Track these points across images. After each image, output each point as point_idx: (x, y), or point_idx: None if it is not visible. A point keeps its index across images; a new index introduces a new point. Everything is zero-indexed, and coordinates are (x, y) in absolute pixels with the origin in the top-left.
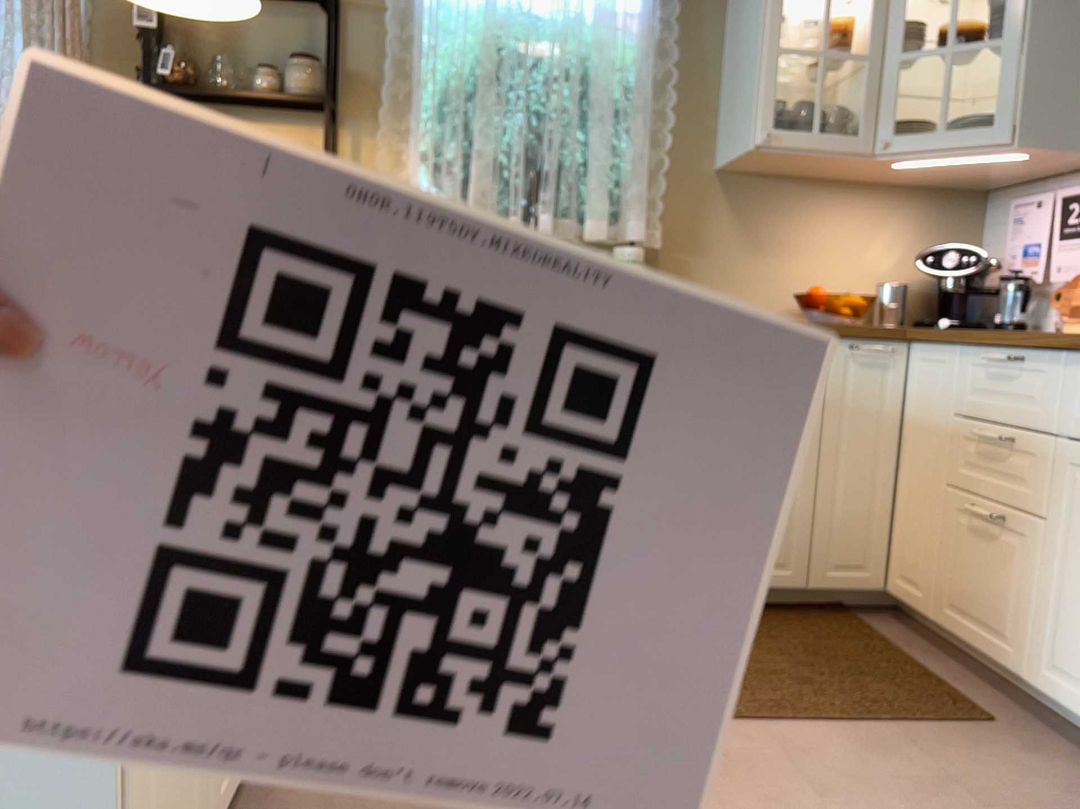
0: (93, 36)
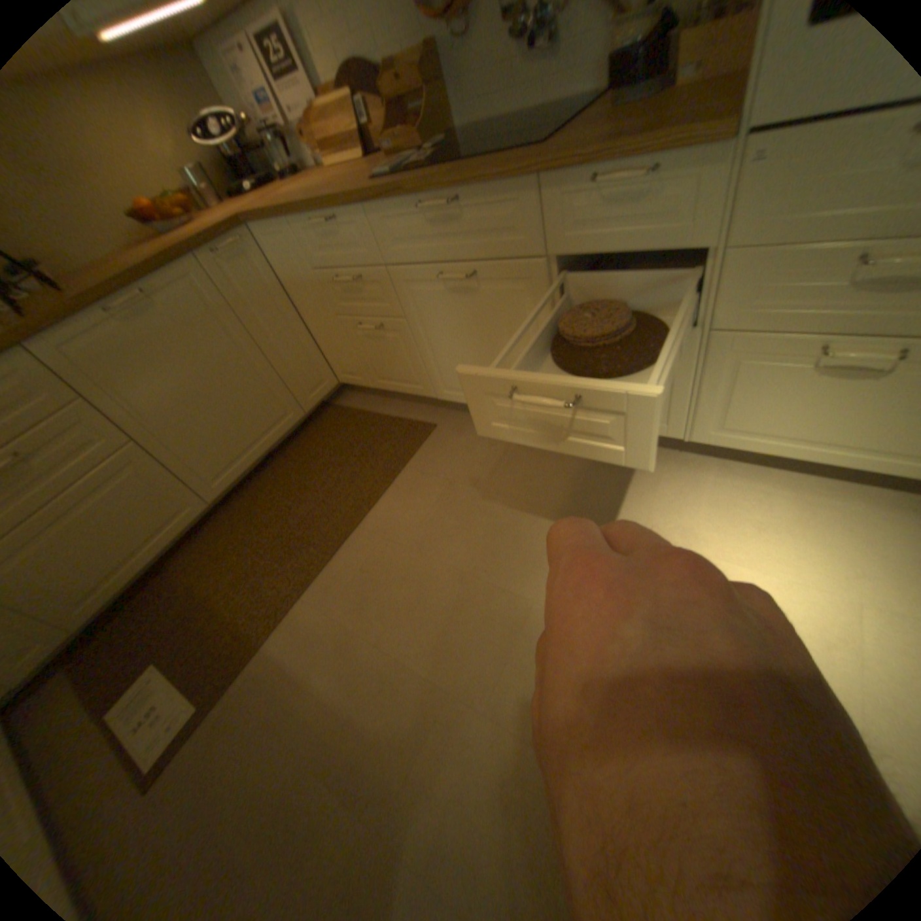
0: None
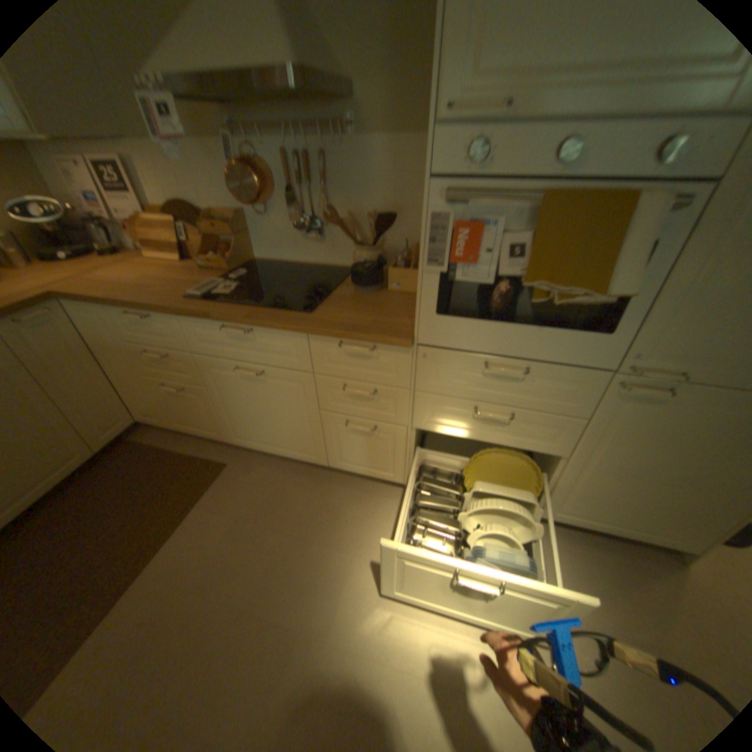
0: None
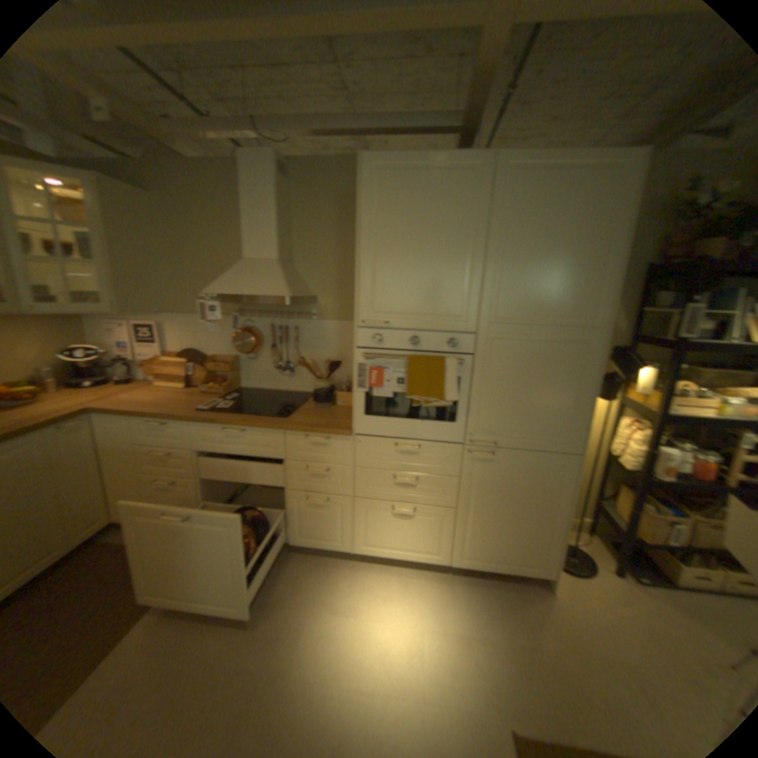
0: None
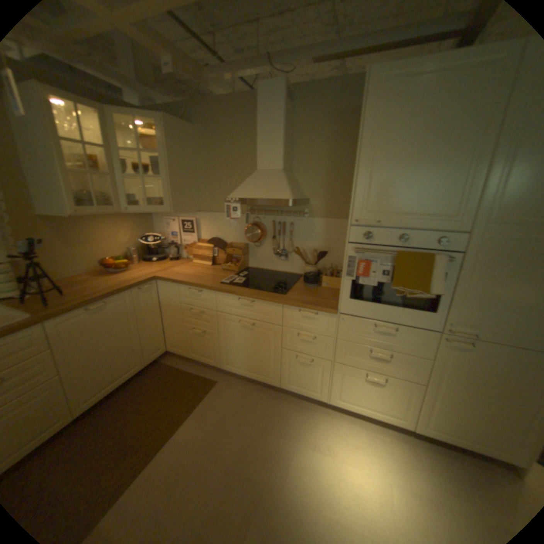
0: None
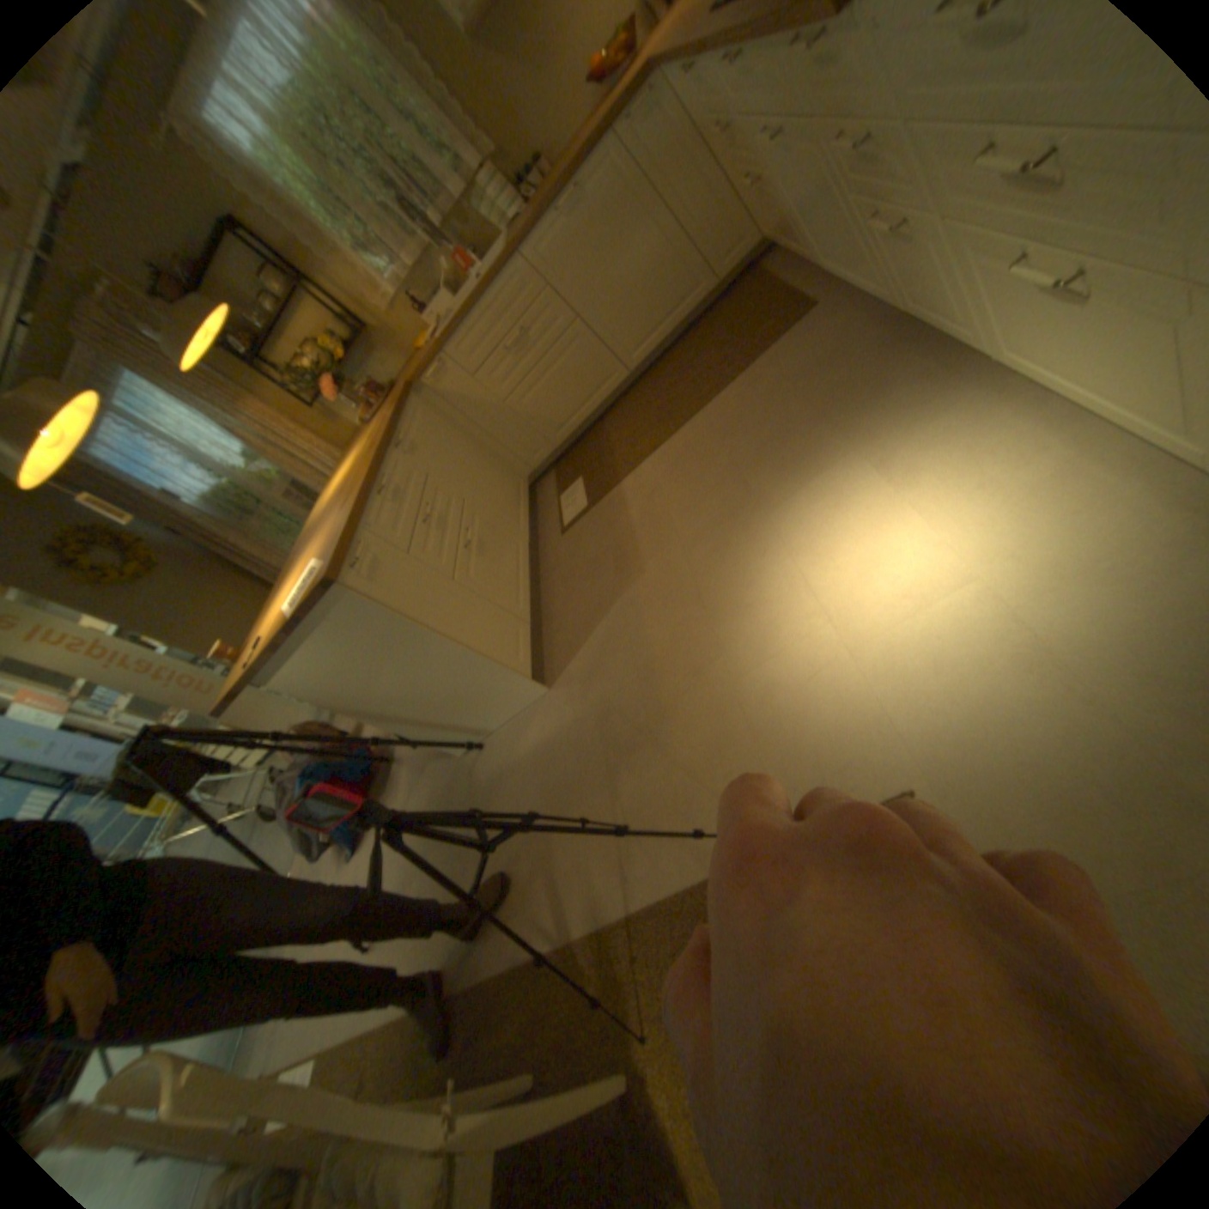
0: (205, 362)
